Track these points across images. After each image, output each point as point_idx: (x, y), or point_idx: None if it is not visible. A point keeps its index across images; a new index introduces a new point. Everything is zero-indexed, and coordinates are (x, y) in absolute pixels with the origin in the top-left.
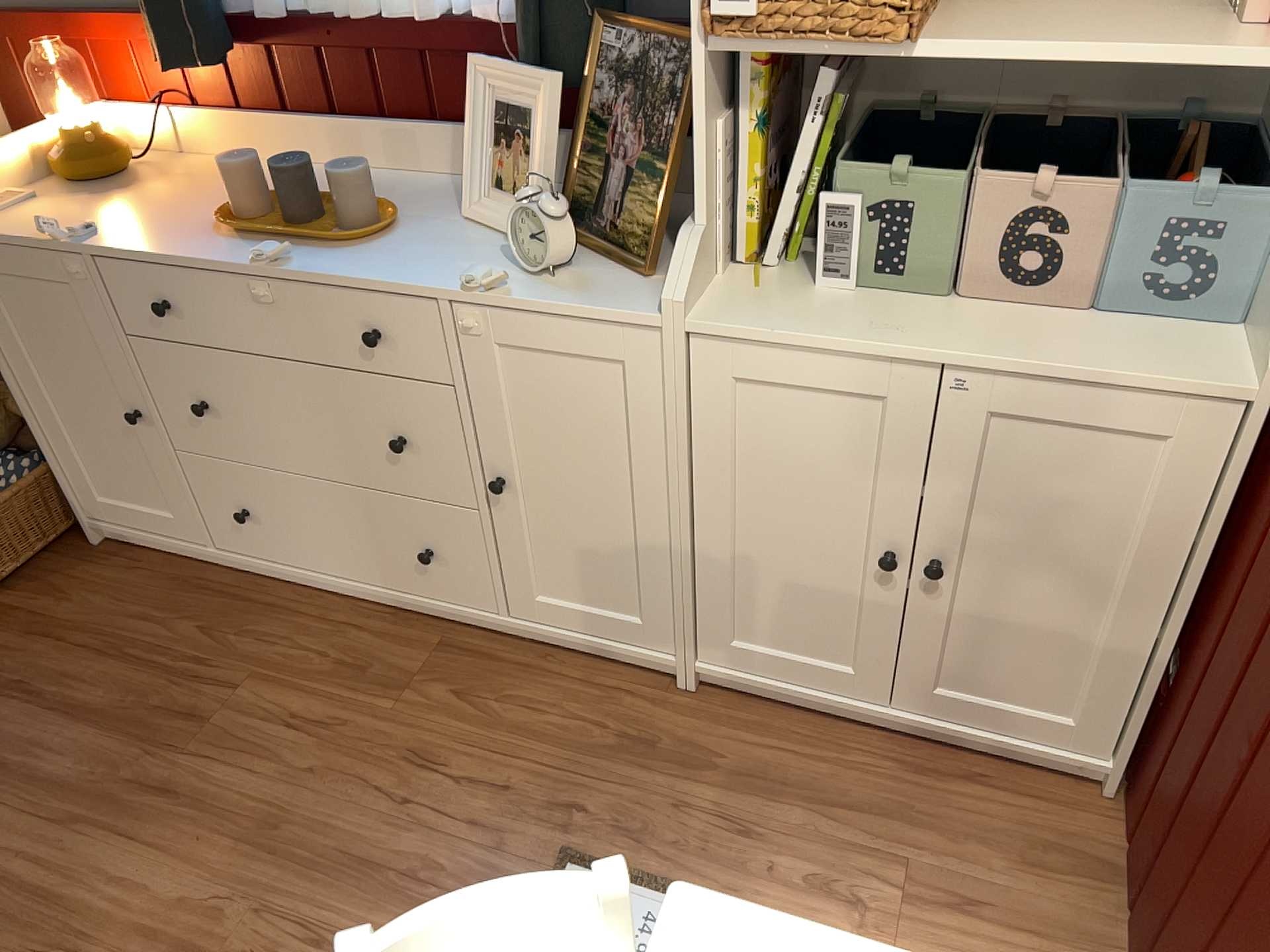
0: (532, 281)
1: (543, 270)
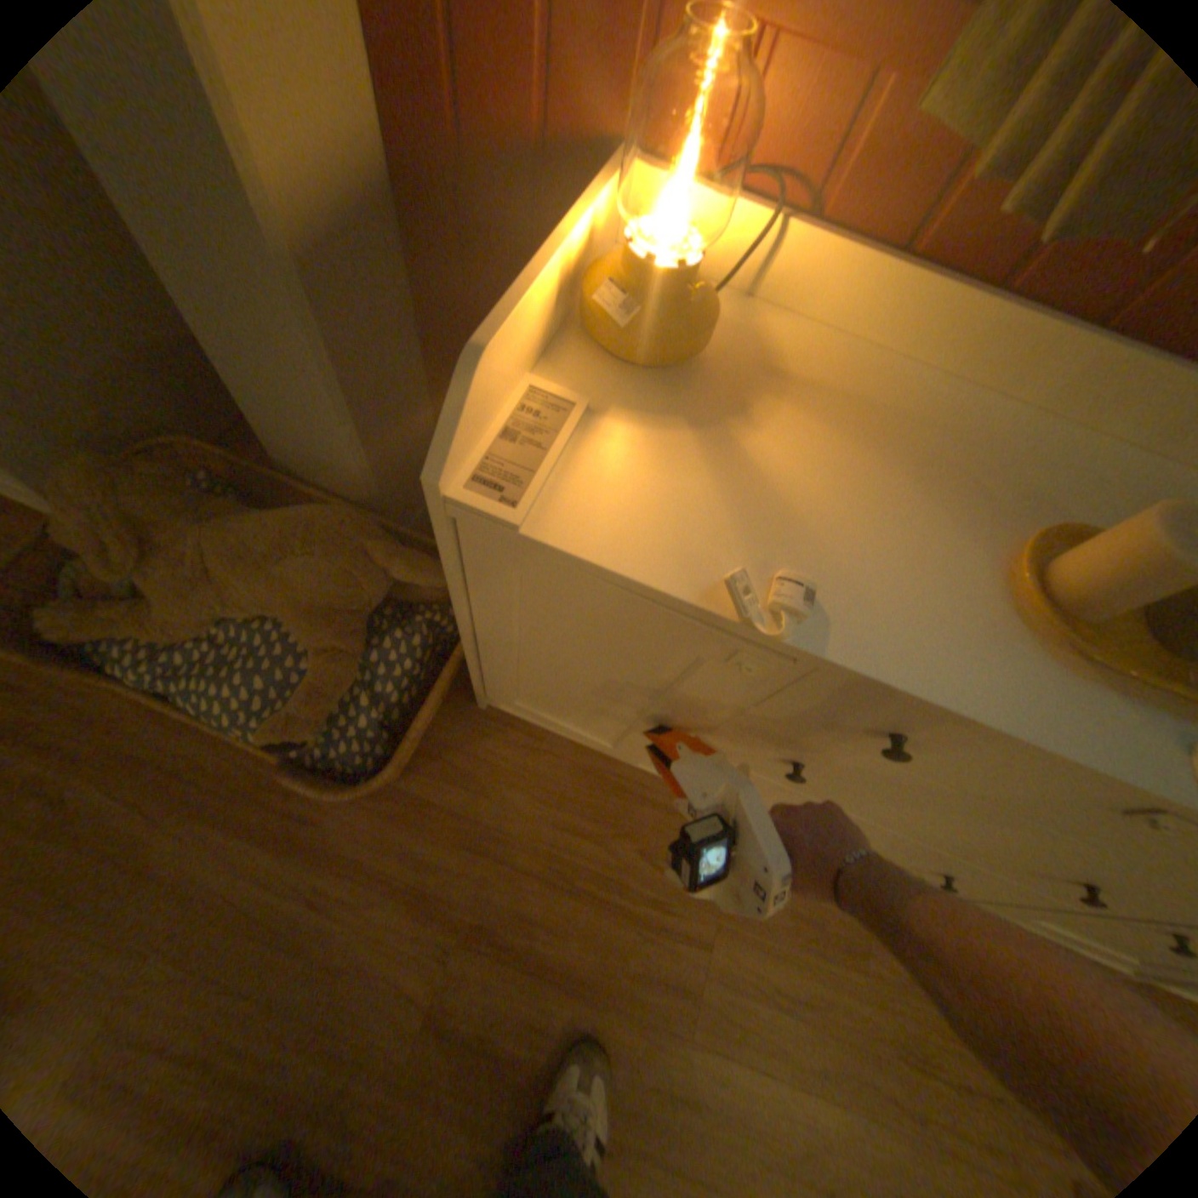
0: None
1: None
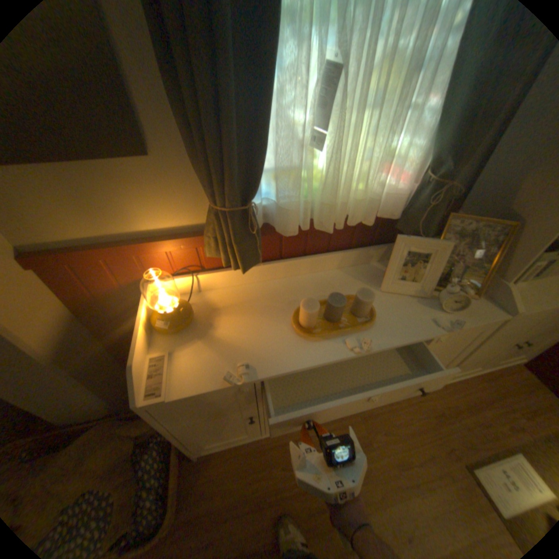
0: (457, 316)
1: (459, 311)
